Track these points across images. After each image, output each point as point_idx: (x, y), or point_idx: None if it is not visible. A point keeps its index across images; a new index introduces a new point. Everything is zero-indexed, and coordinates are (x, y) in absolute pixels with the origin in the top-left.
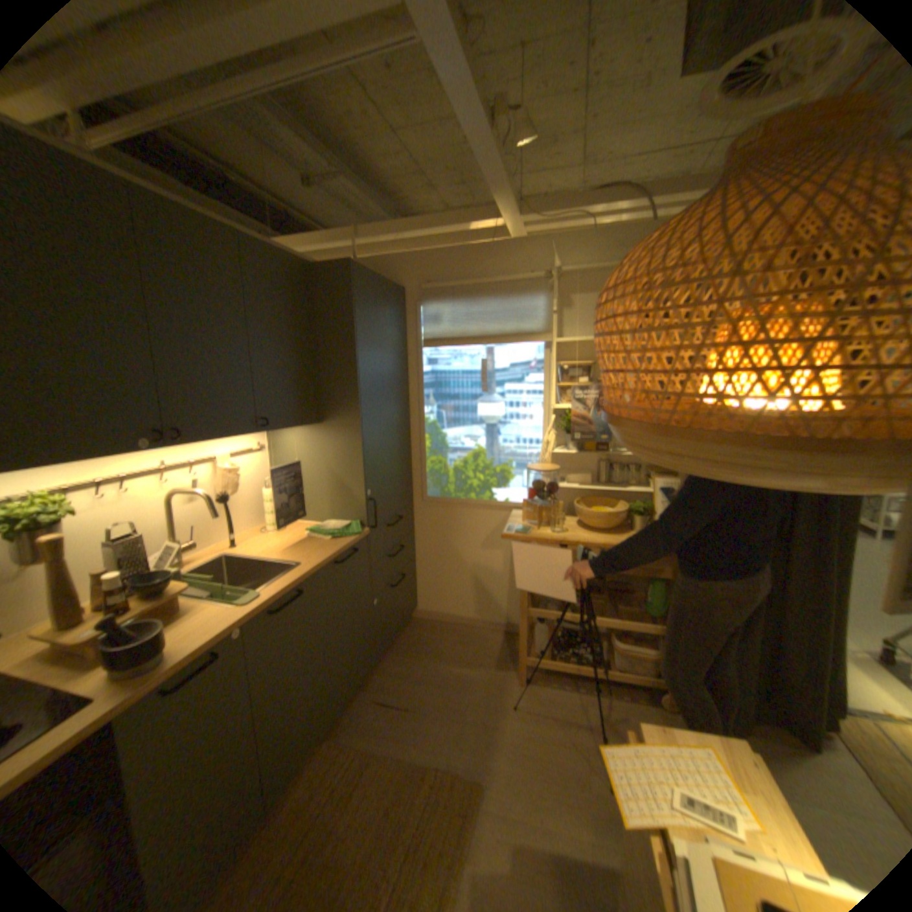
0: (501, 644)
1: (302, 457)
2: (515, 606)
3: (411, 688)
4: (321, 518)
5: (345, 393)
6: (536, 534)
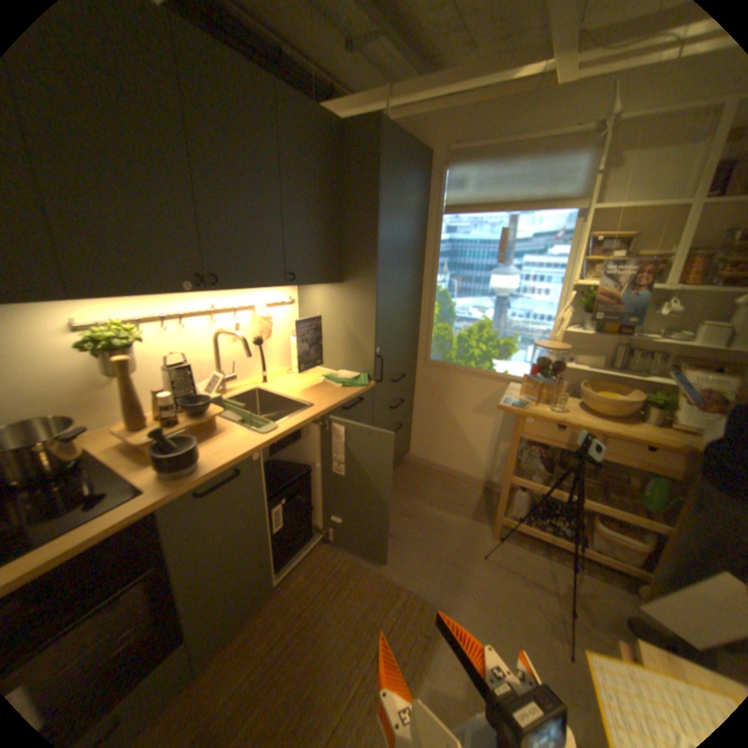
0: (480, 497)
1: (324, 313)
2: (498, 468)
3: (397, 518)
4: (336, 367)
5: (365, 255)
6: (534, 409)
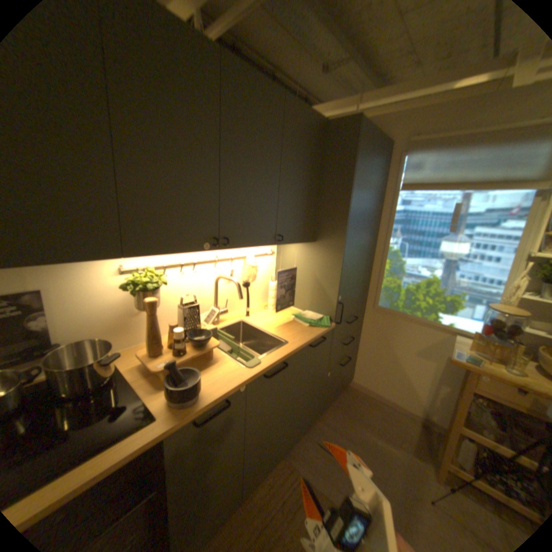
0: (420, 434)
1: (297, 264)
2: (439, 409)
3: (344, 443)
4: (303, 307)
5: (337, 221)
6: (490, 369)
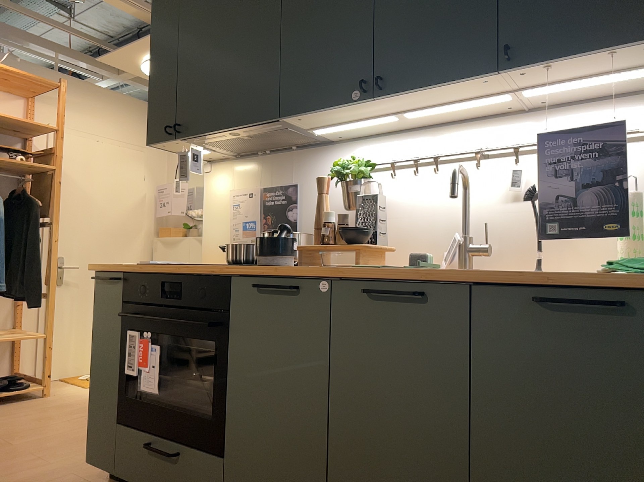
0: None
1: None
2: None
3: None
4: None
5: None
6: None
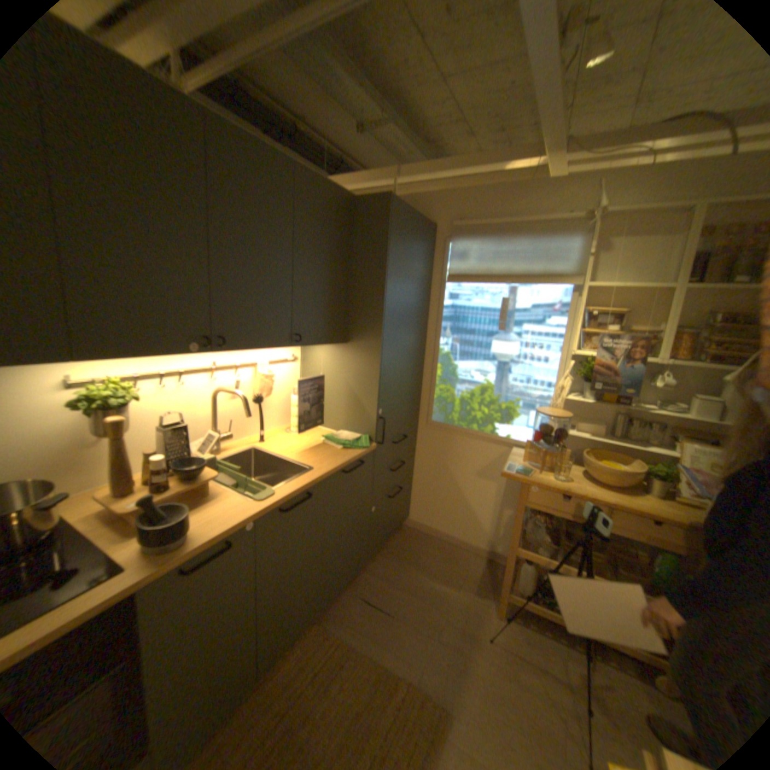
0: (484, 570)
1: (327, 372)
2: (502, 538)
3: (395, 594)
4: (337, 427)
5: (371, 318)
6: (538, 478)
